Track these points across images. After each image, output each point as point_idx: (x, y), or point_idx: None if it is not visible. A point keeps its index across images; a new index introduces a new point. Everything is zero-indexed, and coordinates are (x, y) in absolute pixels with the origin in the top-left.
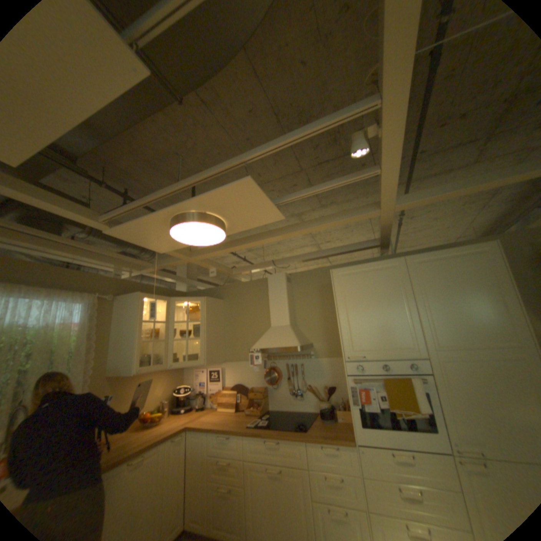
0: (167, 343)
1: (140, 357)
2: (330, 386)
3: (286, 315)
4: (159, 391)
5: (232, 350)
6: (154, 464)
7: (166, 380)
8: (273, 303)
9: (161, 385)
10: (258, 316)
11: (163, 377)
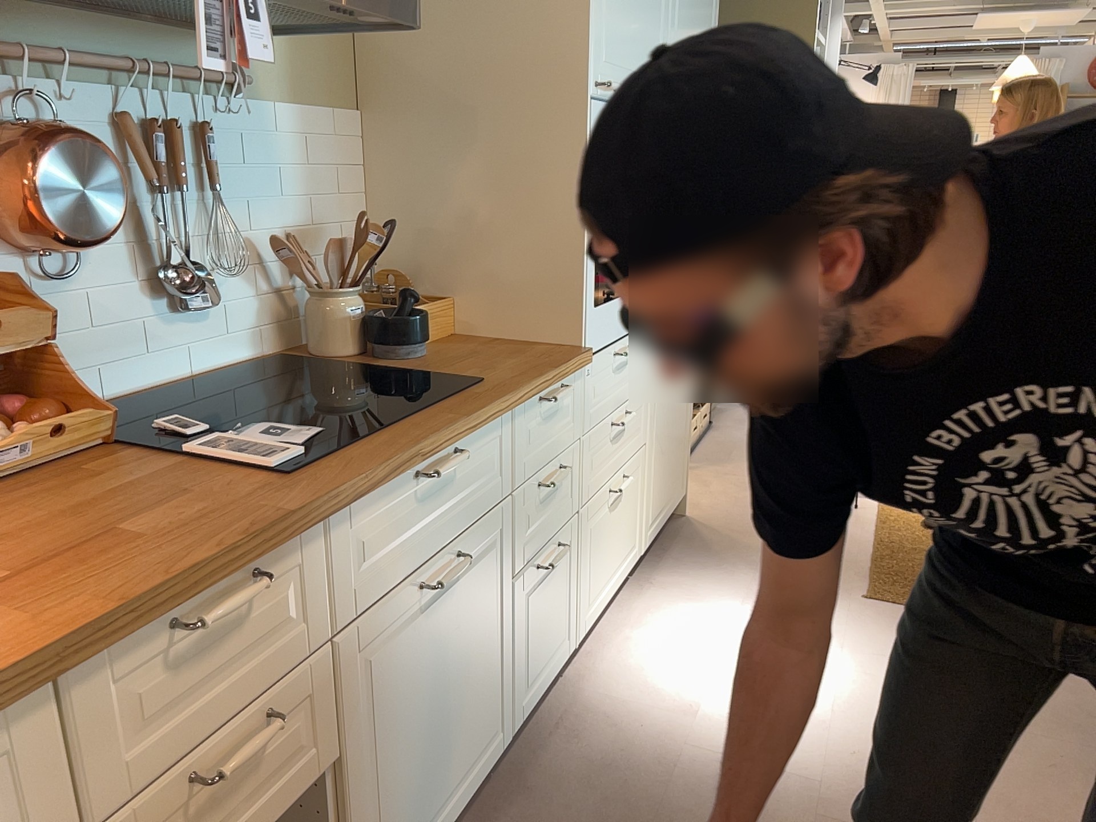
0: None
1: None
2: (305, 230)
3: None
4: None
5: None
6: None
7: None
8: None
9: None
10: None
11: None
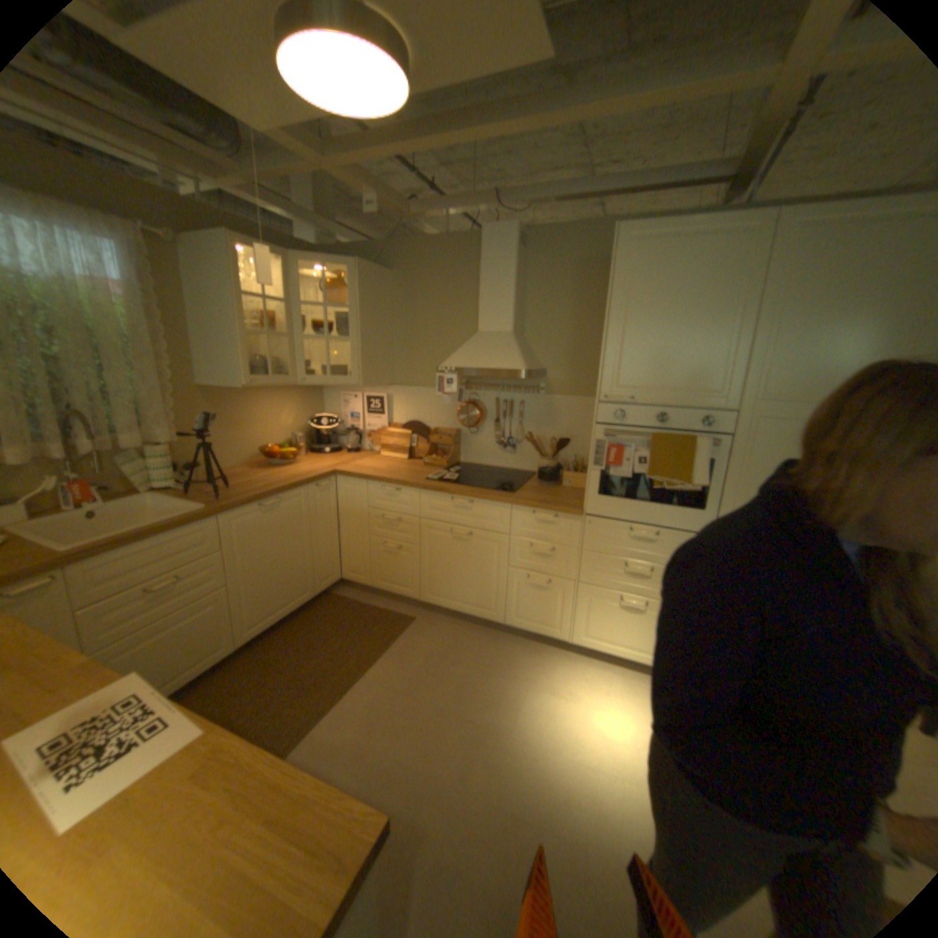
0: (291, 340)
1: (249, 359)
2: (560, 437)
3: (509, 312)
4: (287, 417)
5: (405, 367)
6: (295, 508)
7: (296, 403)
8: (486, 286)
9: (289, 409)
10: (455, 309)
11: (290, 397)
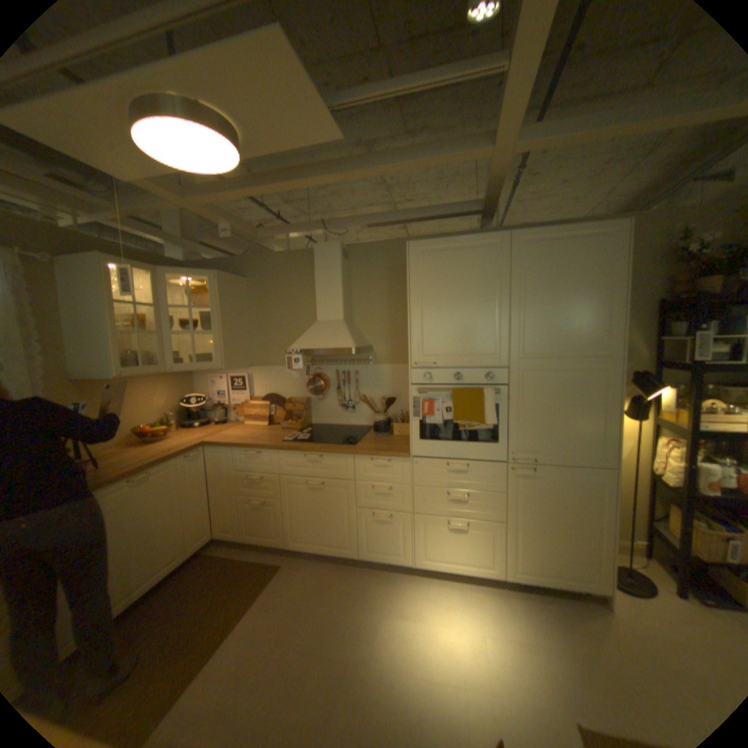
0: (161, 336)
1: (121, 354)
2: (388, 397)
3: (339, 306)
4: (159, 400)
5: (262, 351)
6: (165, 480)
7: (168, 387)
8: (321, 288)
9: (161, 393)
10: (299, 305)
11: (162, 382)
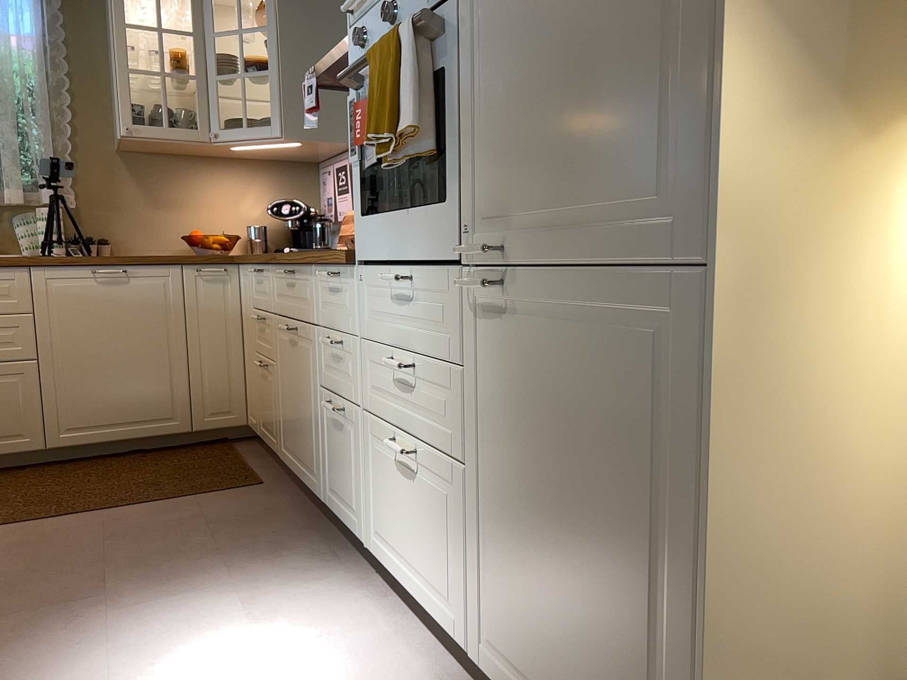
0: (208, 83)
1: (143, 105)
2: None
3: None
4: (252, 203)
5: None
6: (157, 290)
7: (269, 186)
8: None
9: (256, 193)
10: None
11: (260, 177)
